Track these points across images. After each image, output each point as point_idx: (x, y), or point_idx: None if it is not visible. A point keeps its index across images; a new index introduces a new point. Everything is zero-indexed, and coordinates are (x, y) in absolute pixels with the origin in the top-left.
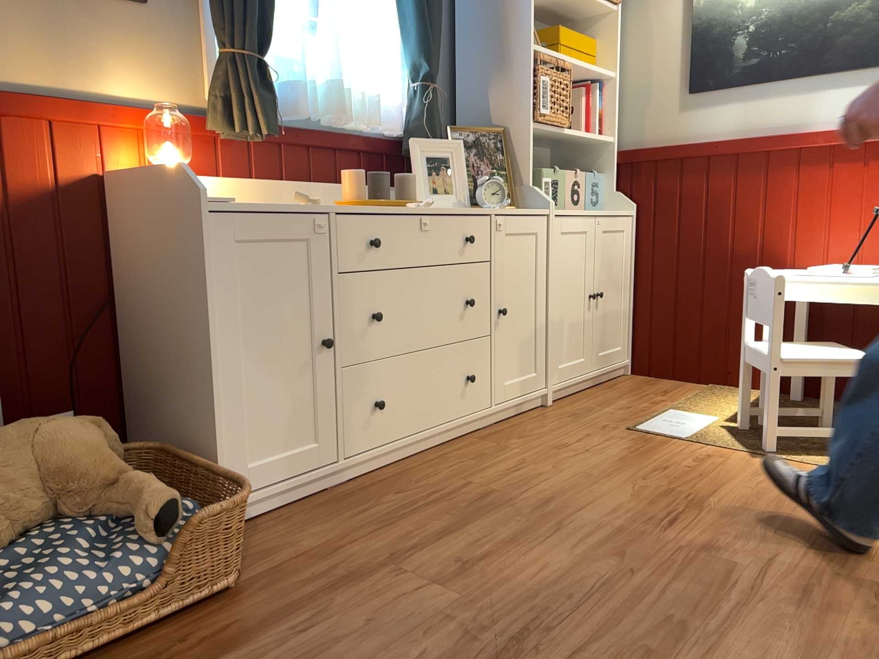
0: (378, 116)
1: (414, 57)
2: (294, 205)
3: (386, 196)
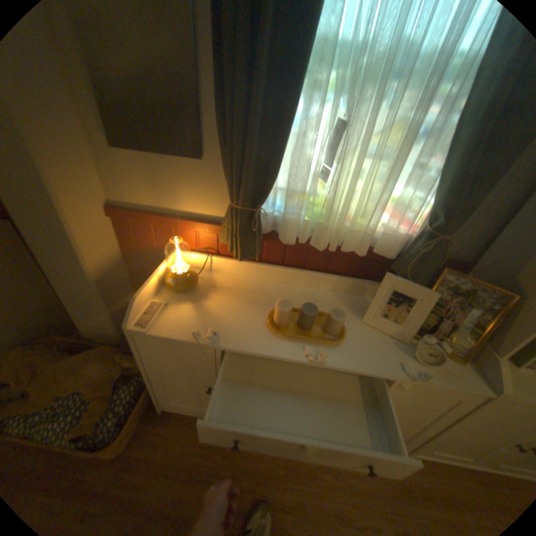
0: (381, 238)
1: (439, 205)
2: (204, 330)
3: (308, 326)
